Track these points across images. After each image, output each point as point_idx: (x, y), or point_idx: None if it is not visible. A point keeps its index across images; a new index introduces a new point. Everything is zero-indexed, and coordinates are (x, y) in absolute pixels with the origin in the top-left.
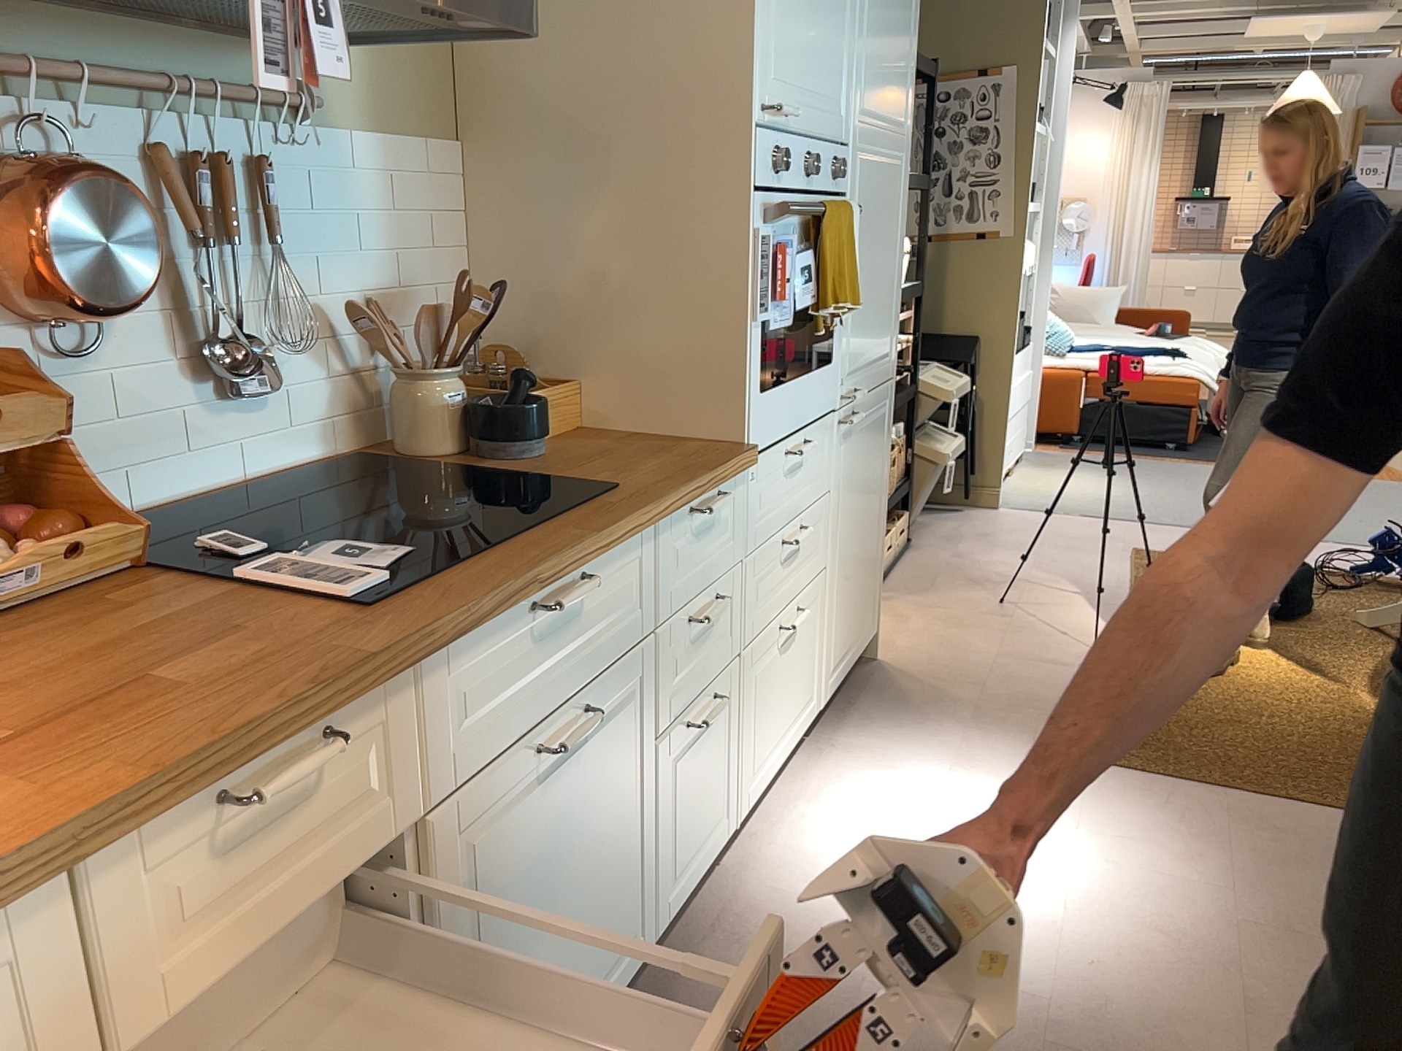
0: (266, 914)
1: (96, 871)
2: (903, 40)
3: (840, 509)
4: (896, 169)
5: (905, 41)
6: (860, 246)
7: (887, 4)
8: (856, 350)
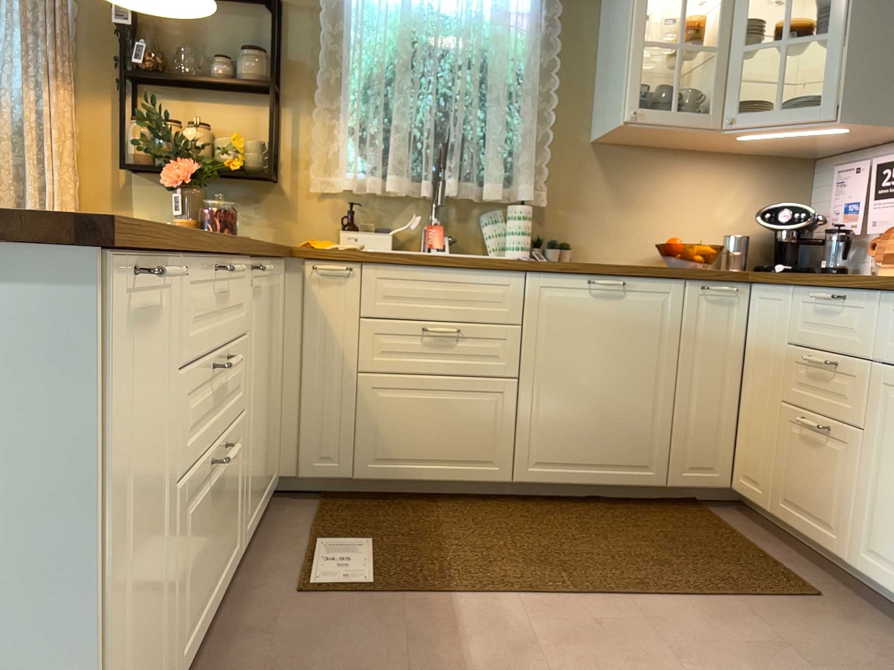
0: (823, 341)
1: (799, 293)
2: None
3: None
4: None
5: None
6: None
7: None
8: None
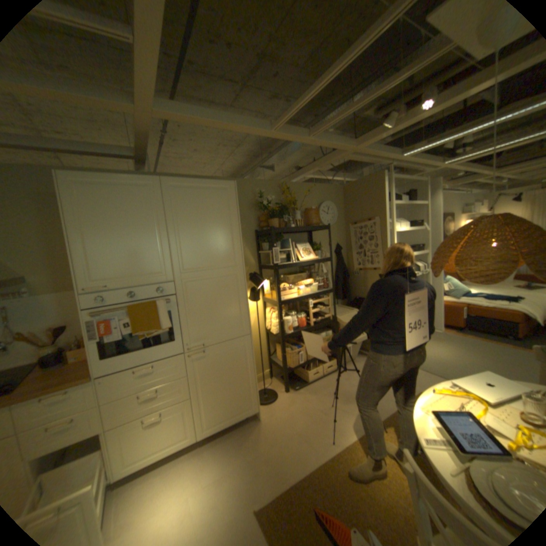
0: None
1: None
2: (221, 241)
3: (197, 381)
4: (228, 276)
5: (224, 241)
6: (193, 305)
7: (199, 237)
8: (197, 334)
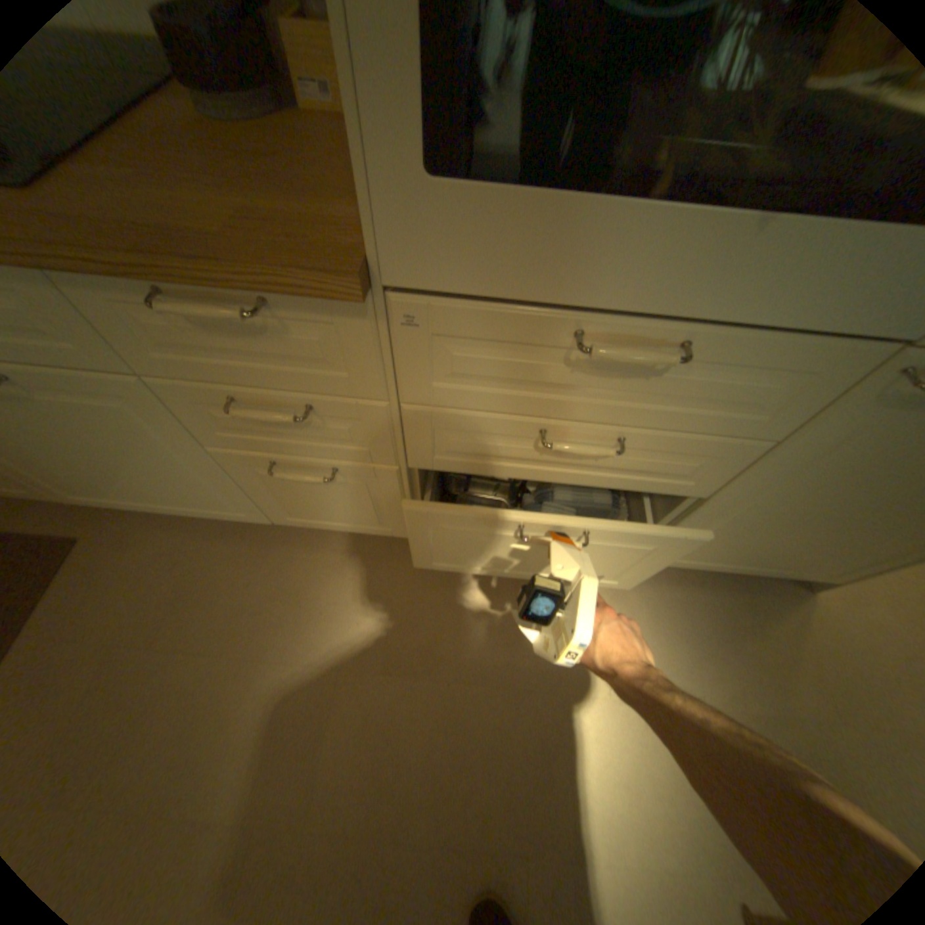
0: None
1: None
2: None
3: (798, 472)
4: None
5: None
6: None
7: None
8: None
